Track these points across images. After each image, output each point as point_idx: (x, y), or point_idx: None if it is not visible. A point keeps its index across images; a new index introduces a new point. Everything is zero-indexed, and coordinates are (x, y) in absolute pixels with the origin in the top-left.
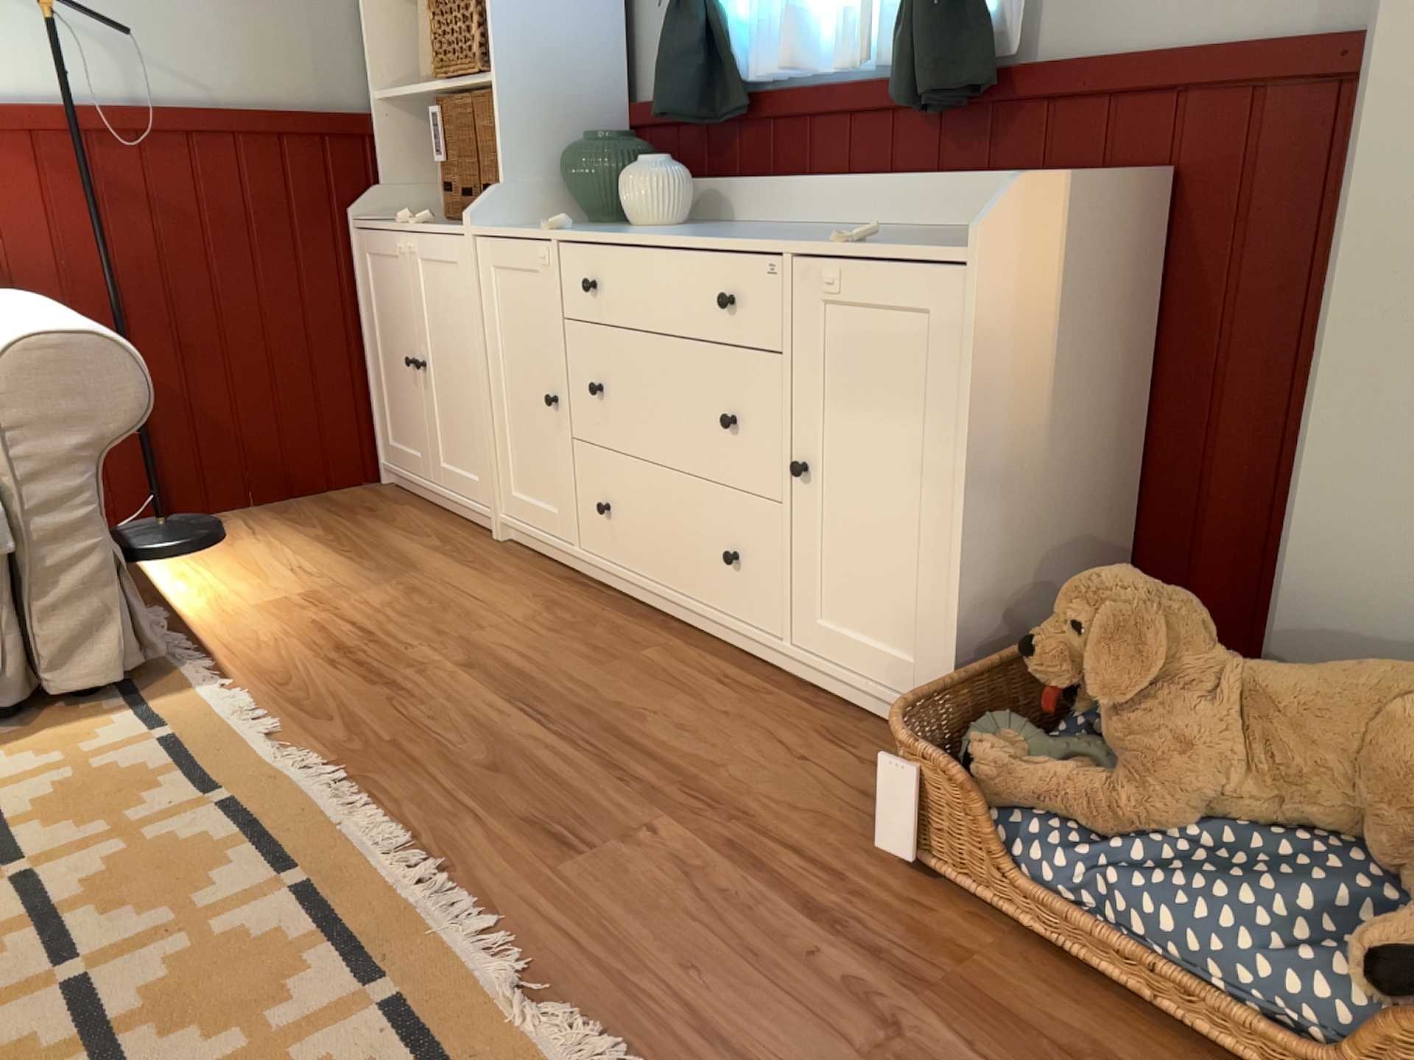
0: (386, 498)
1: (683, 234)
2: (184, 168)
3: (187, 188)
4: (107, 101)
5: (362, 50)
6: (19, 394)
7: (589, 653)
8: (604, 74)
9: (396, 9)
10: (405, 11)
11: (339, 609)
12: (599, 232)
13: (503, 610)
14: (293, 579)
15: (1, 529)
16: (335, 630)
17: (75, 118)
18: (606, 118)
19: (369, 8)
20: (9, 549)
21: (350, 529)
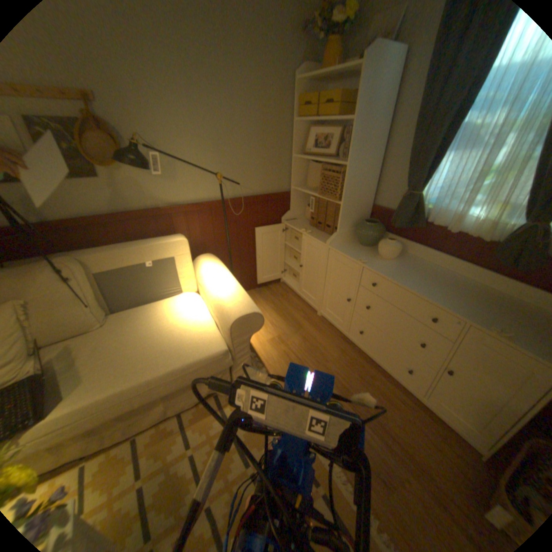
0: (283, 288)
1: (413, 284)
2: (244, 211)
3: (244, 216)
4: (227, 196)
5: (290, 172)
6: (235, 330)
7: (361, 380)
8: (369, 196)
9: (301, 160)
10: (303, 161)
11: (288, 346)
12: (378, 267)
13: (331, 352)
14: (272, 328)
15: (230, 361)
16: (291, 356)
17: (224, 208)
18: (367, 209)
19: (294, 161)
20: (231, 365)
21: (279, 304)
